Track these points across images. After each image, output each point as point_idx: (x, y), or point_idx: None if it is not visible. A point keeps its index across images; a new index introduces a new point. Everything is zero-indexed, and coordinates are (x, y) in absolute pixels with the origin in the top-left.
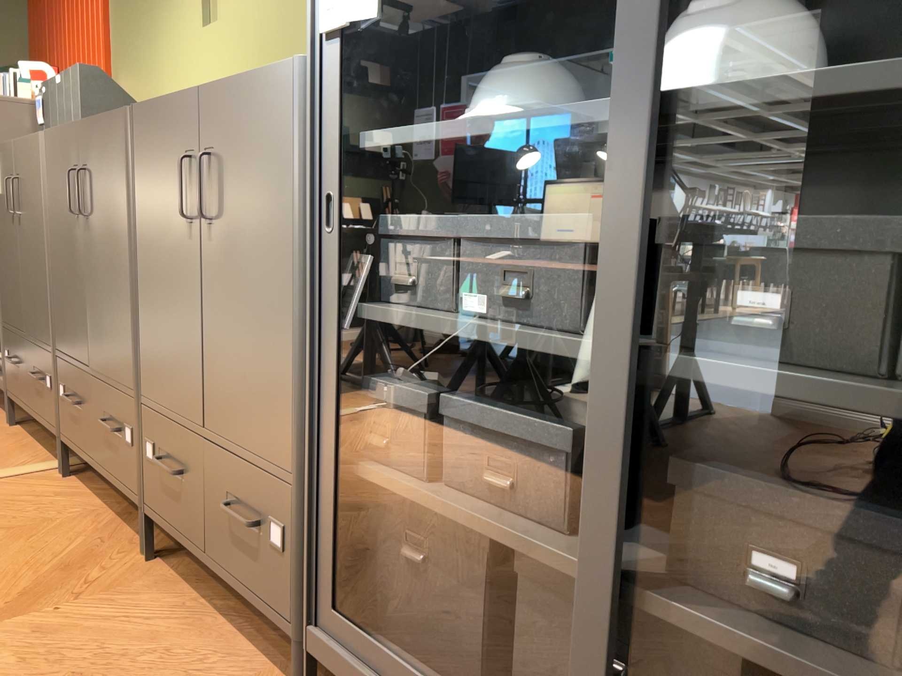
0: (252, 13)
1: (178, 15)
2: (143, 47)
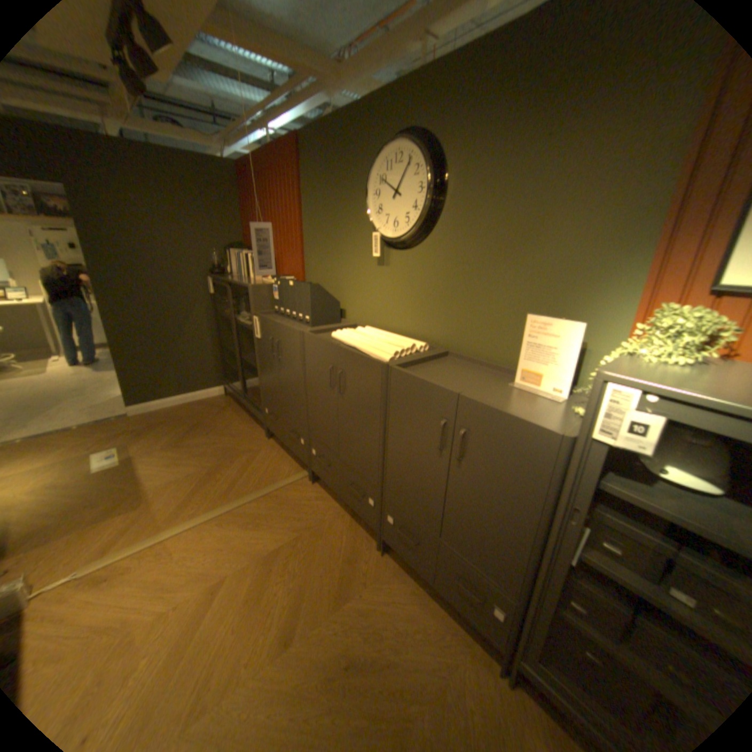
0: (418, 272)
1: (357, 251)
2: (329, 257)
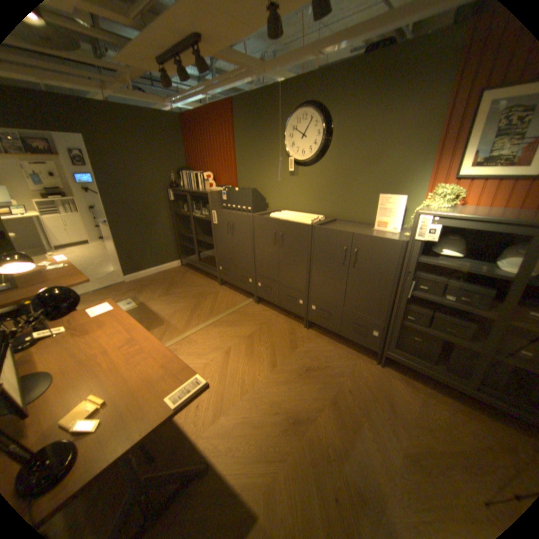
0: (316, 178)
1: (276, 168)
2: (255, 173)
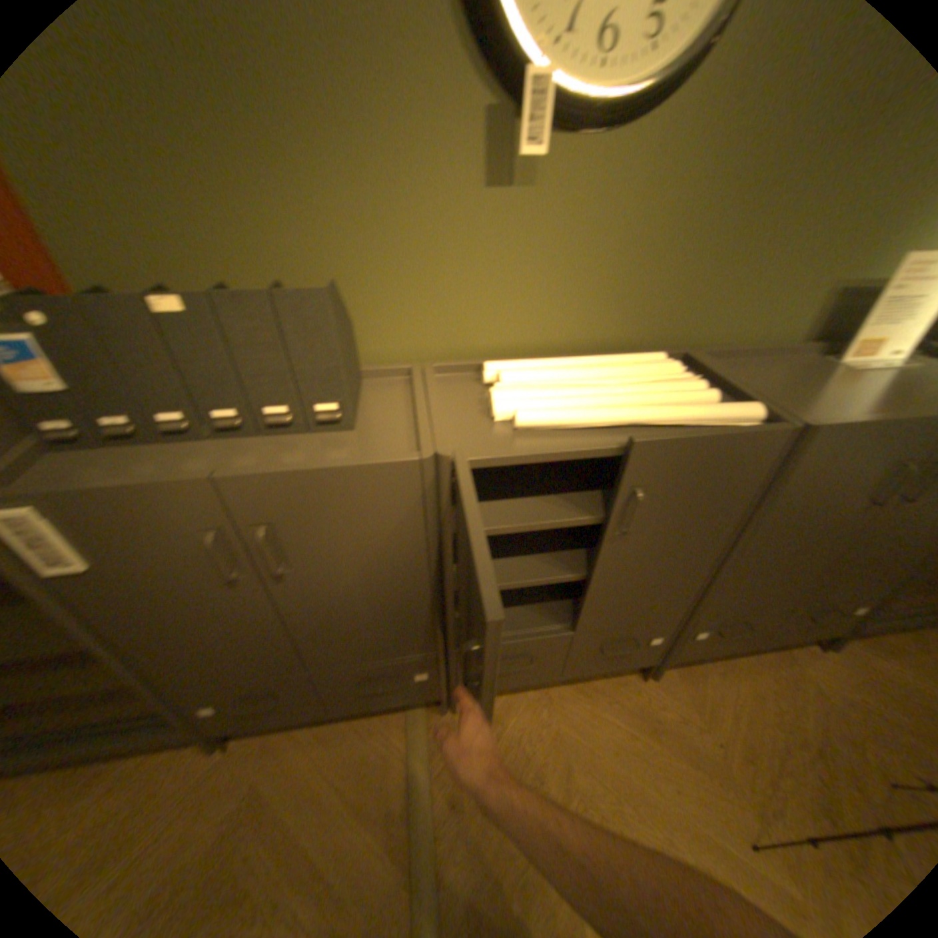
0: (633, 193)
1: (389, 136)
2: (214, 165)
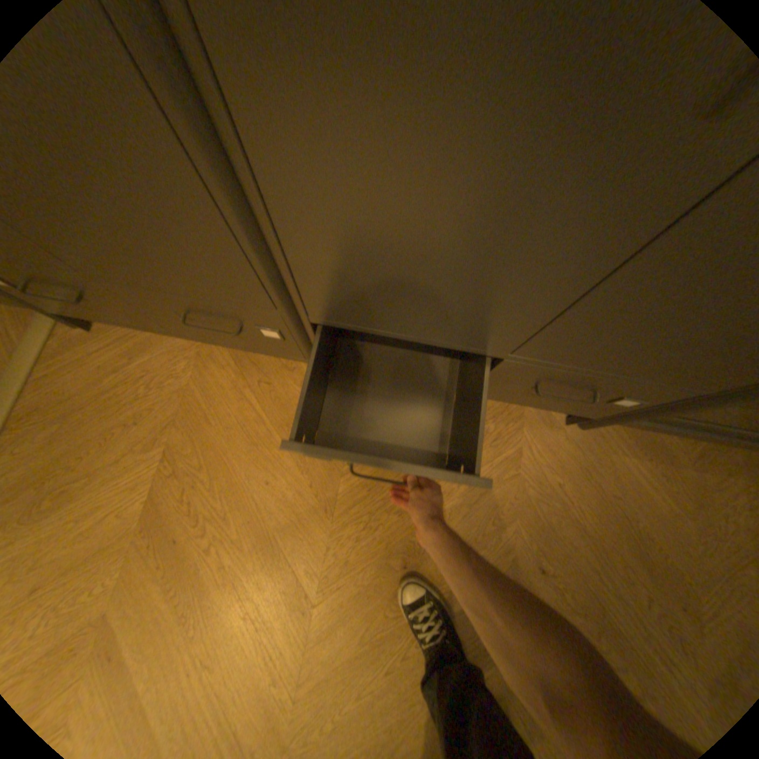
0: None
1: None
2: None
